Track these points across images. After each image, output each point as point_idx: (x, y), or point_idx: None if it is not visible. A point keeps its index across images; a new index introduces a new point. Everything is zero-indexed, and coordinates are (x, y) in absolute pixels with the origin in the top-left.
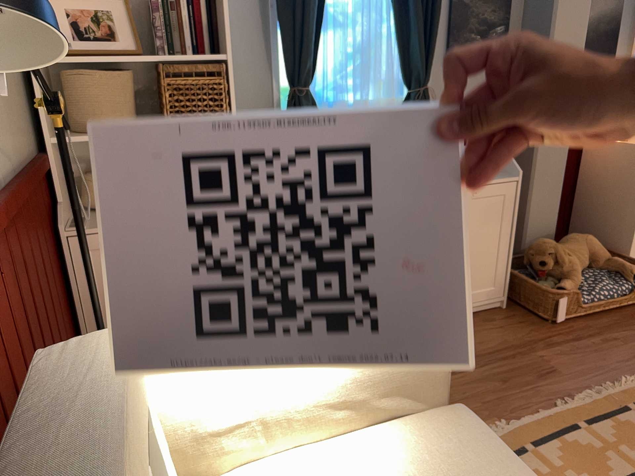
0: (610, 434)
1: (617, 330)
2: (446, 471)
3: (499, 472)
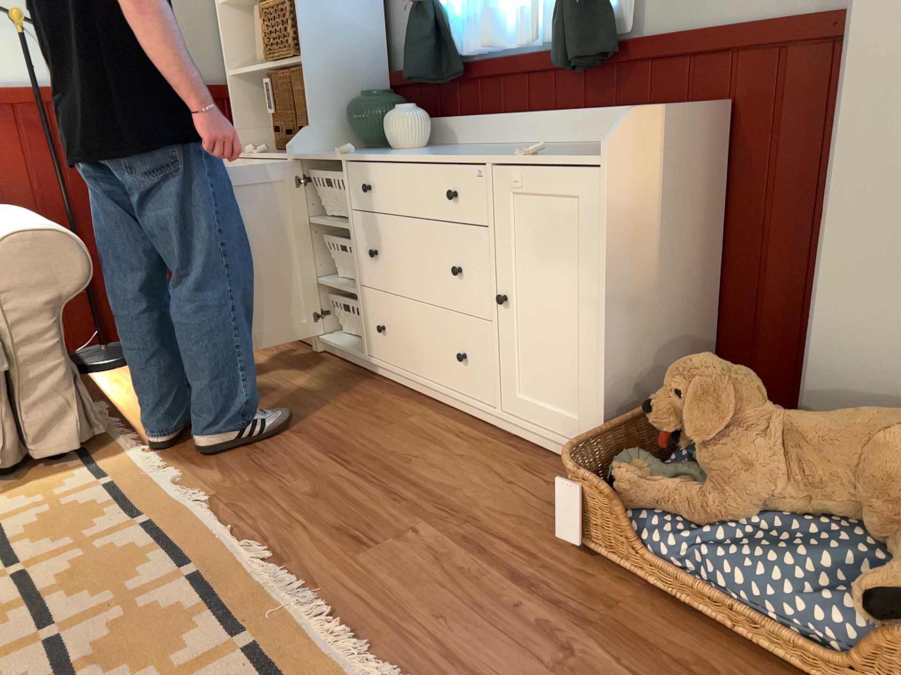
0: (161, 599)
1: (631, 658)
2: None
3: None
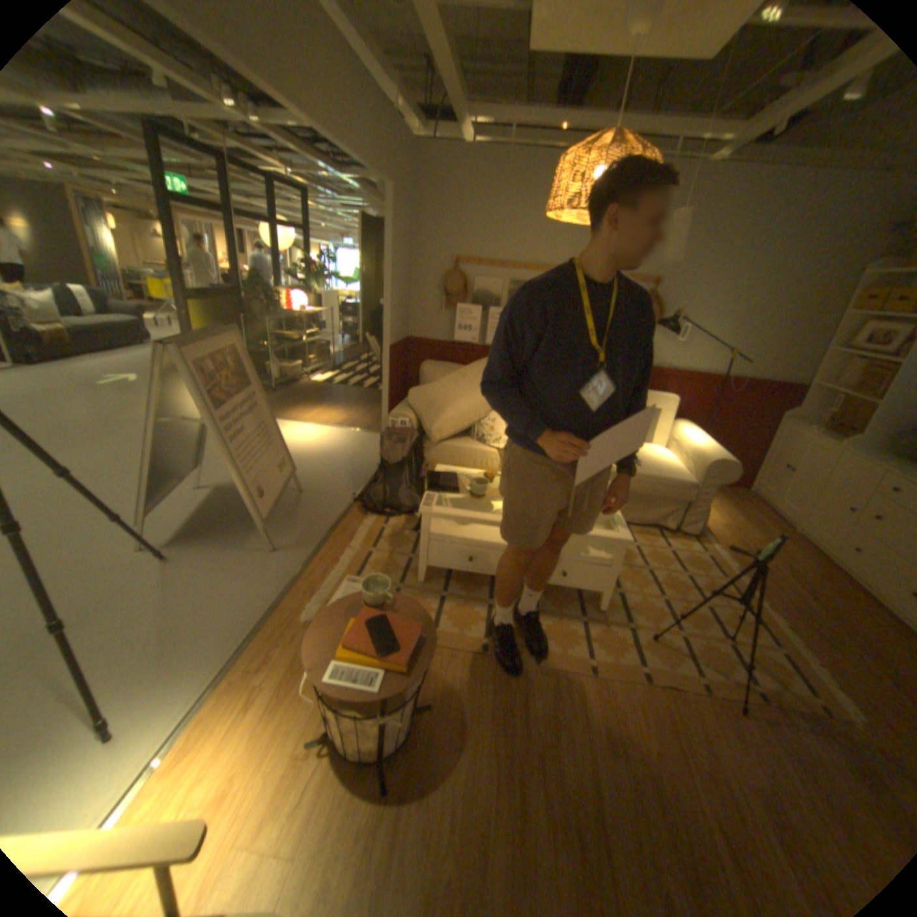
0: (747, 618)
1: None
2: (662, 467)
3: (660, 472)
